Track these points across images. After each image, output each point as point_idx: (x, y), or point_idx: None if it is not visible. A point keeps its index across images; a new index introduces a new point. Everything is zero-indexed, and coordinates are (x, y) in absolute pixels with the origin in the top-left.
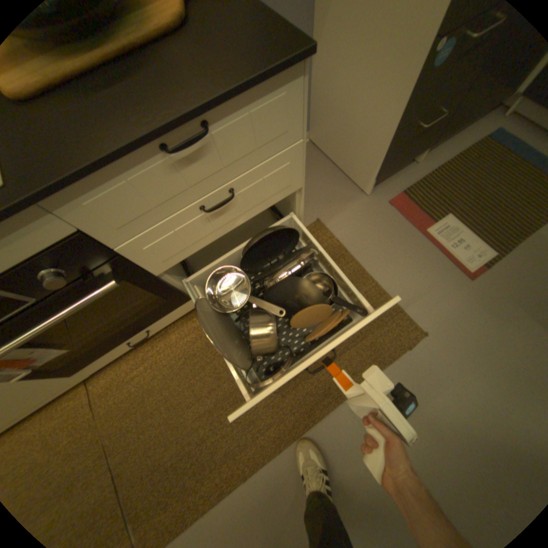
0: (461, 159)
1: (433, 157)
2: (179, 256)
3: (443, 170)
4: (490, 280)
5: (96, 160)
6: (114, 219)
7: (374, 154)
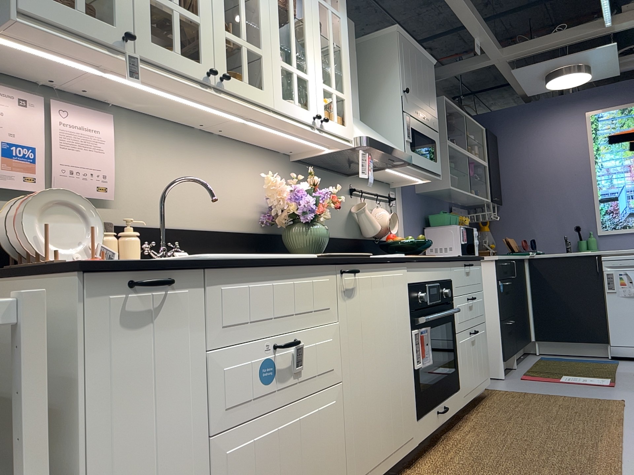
0: (538, 364)
1: (522, 366)
2: (462, 326)
3: (535, 367)
4: (622, 384)
5: (461, 258)
6: (457, 282)
7: (494, 343)
